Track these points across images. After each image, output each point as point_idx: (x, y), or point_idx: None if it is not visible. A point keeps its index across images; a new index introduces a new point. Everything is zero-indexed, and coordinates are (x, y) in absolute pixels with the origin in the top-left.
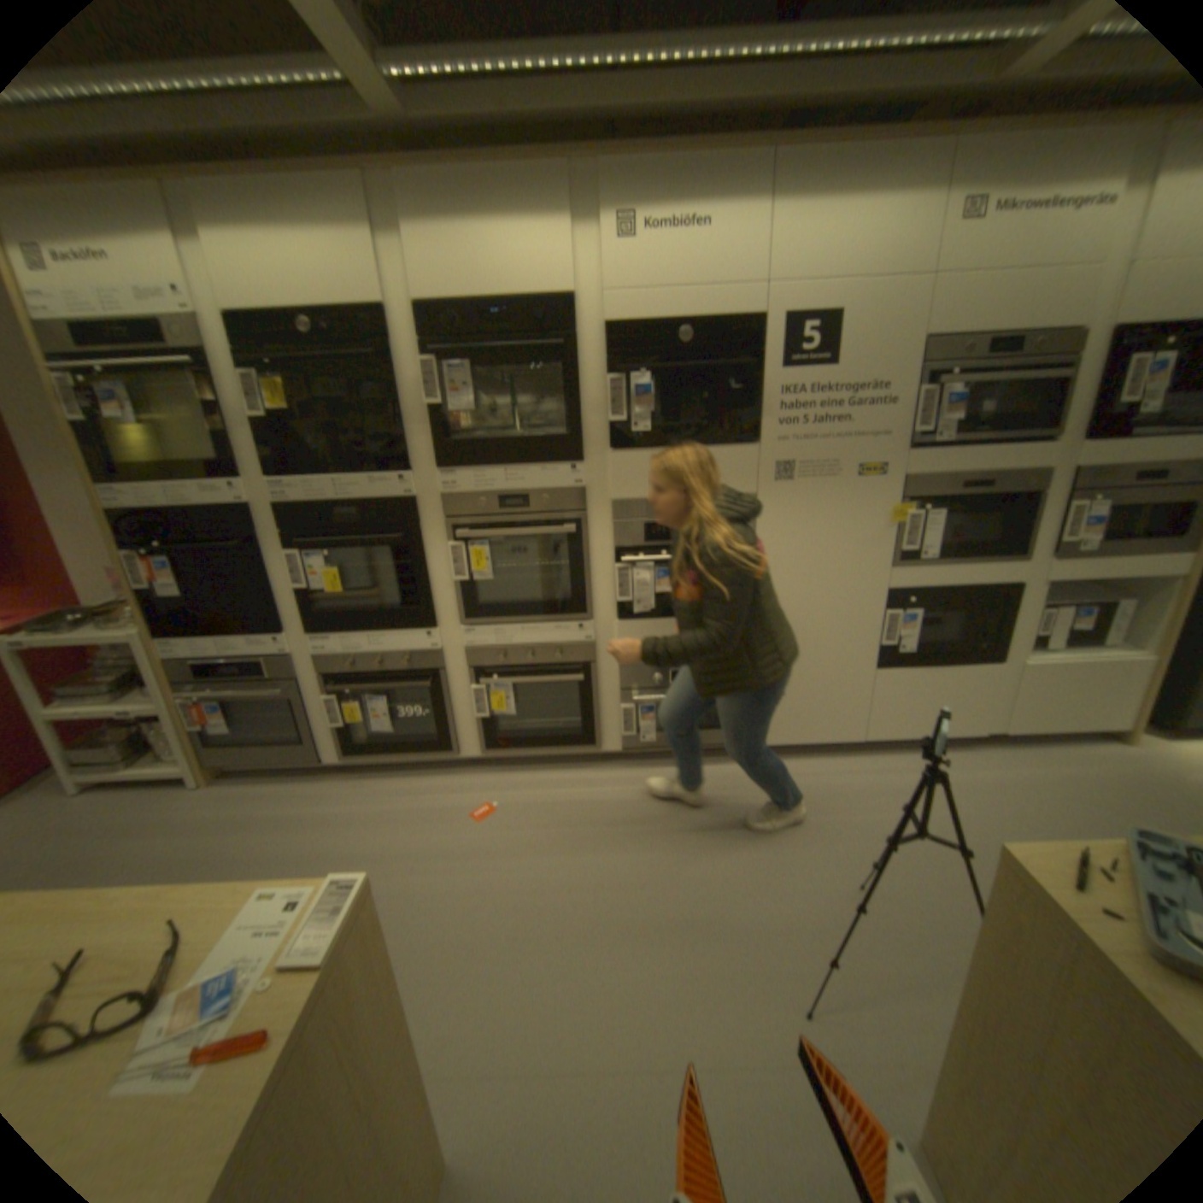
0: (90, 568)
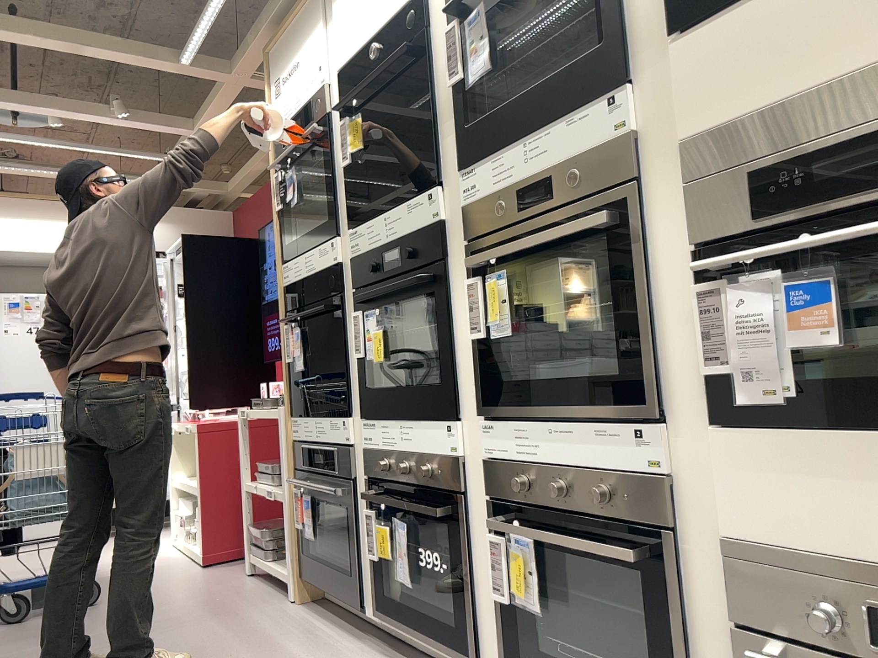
0: None
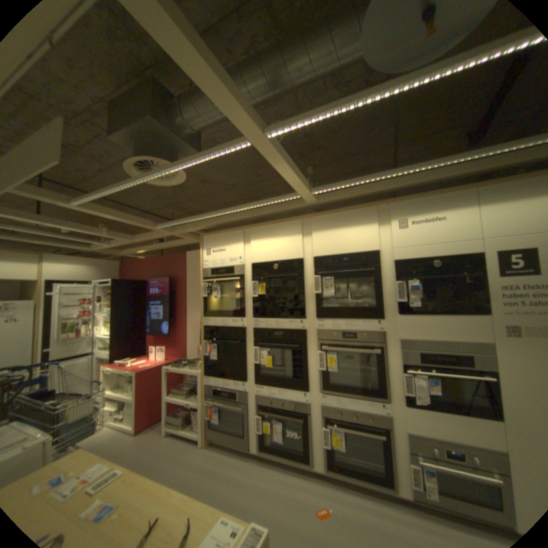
0: (193, 344)
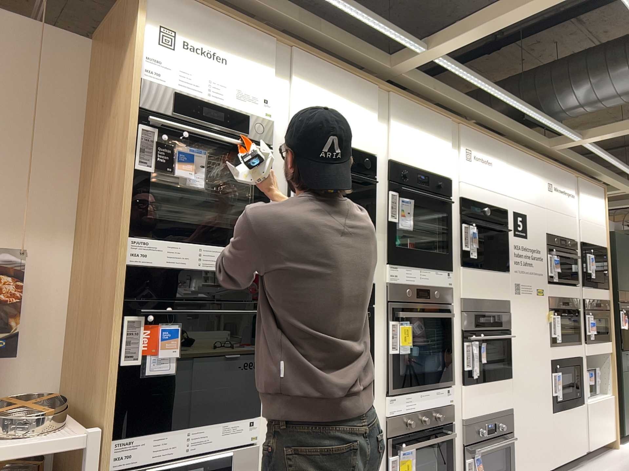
0: None
